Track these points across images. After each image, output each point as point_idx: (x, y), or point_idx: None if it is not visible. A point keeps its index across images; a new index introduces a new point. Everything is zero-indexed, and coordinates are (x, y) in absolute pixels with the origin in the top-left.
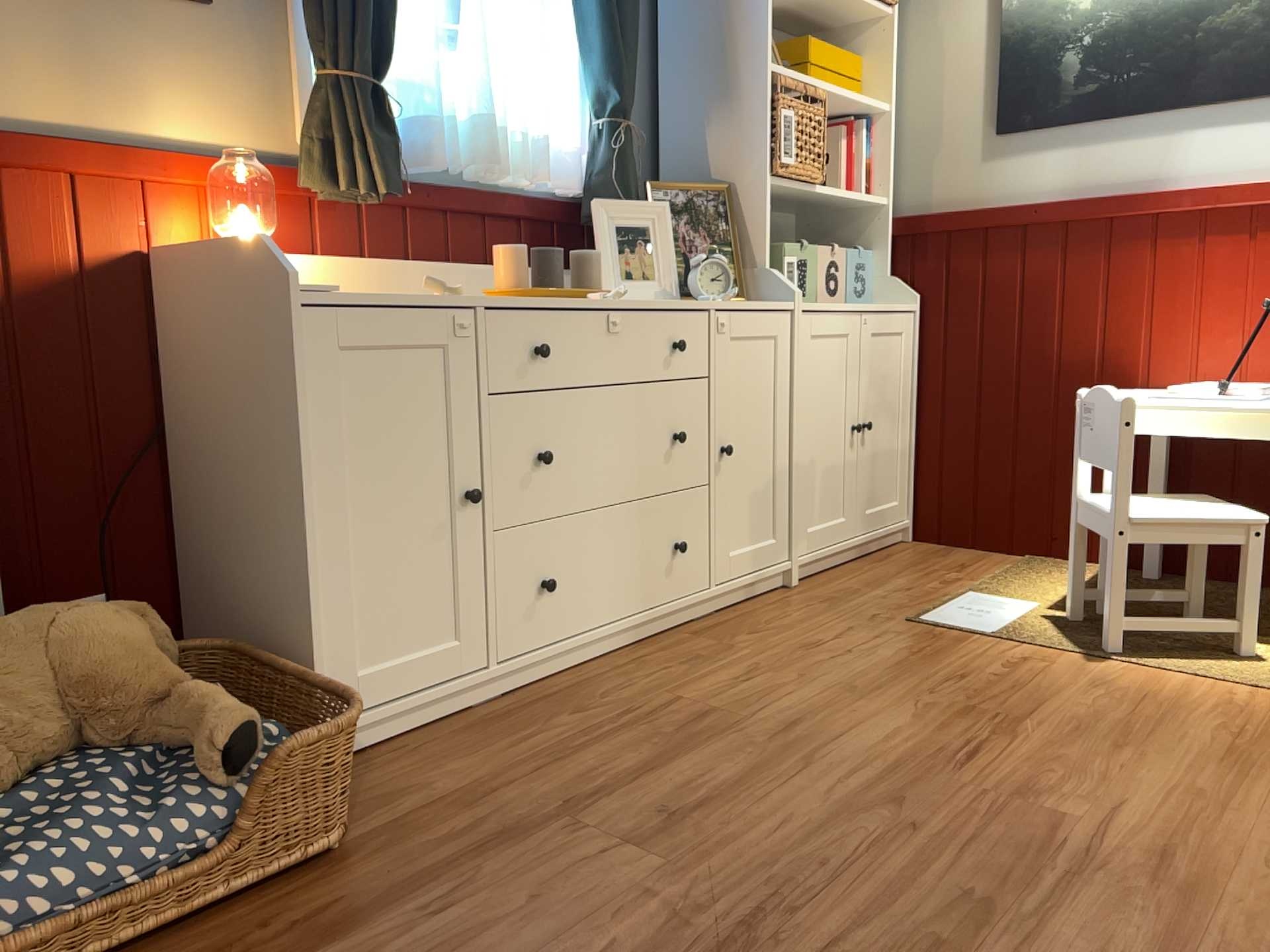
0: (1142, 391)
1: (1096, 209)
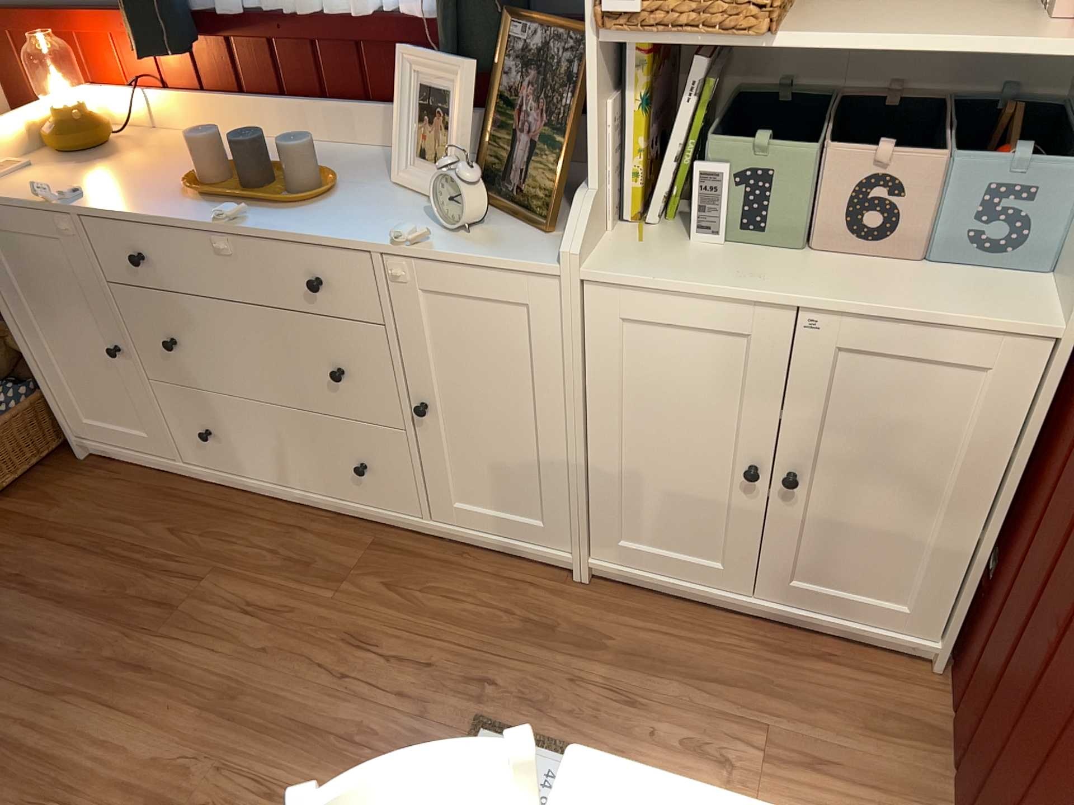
0: None
1: None
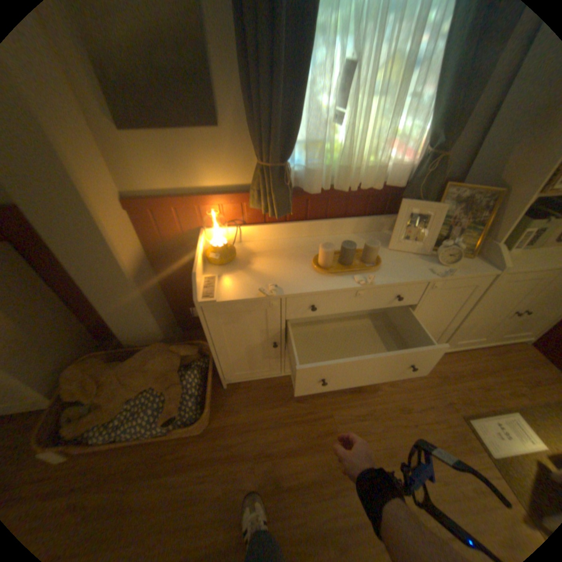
0: None
1: None
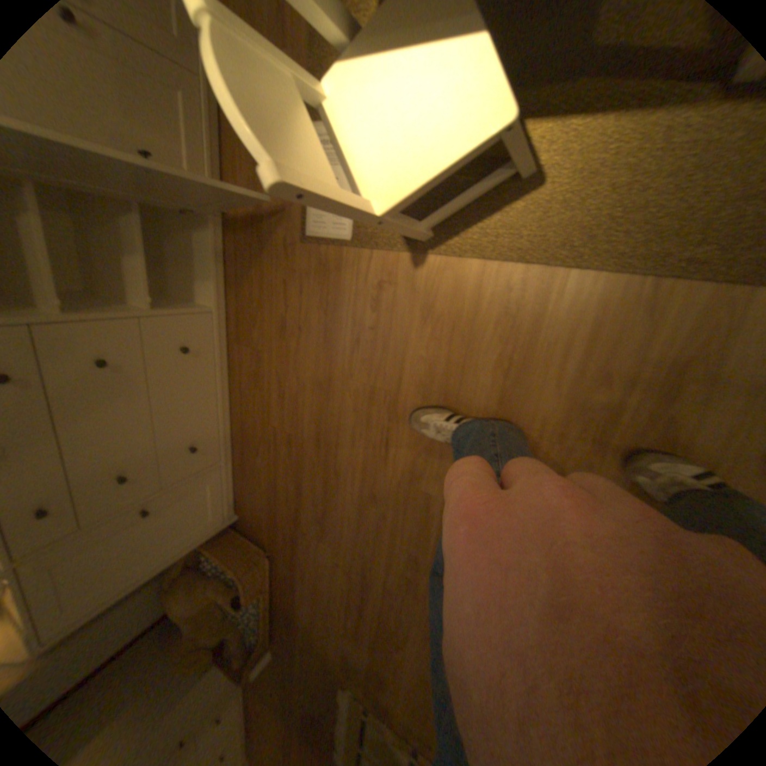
0: None
1: None
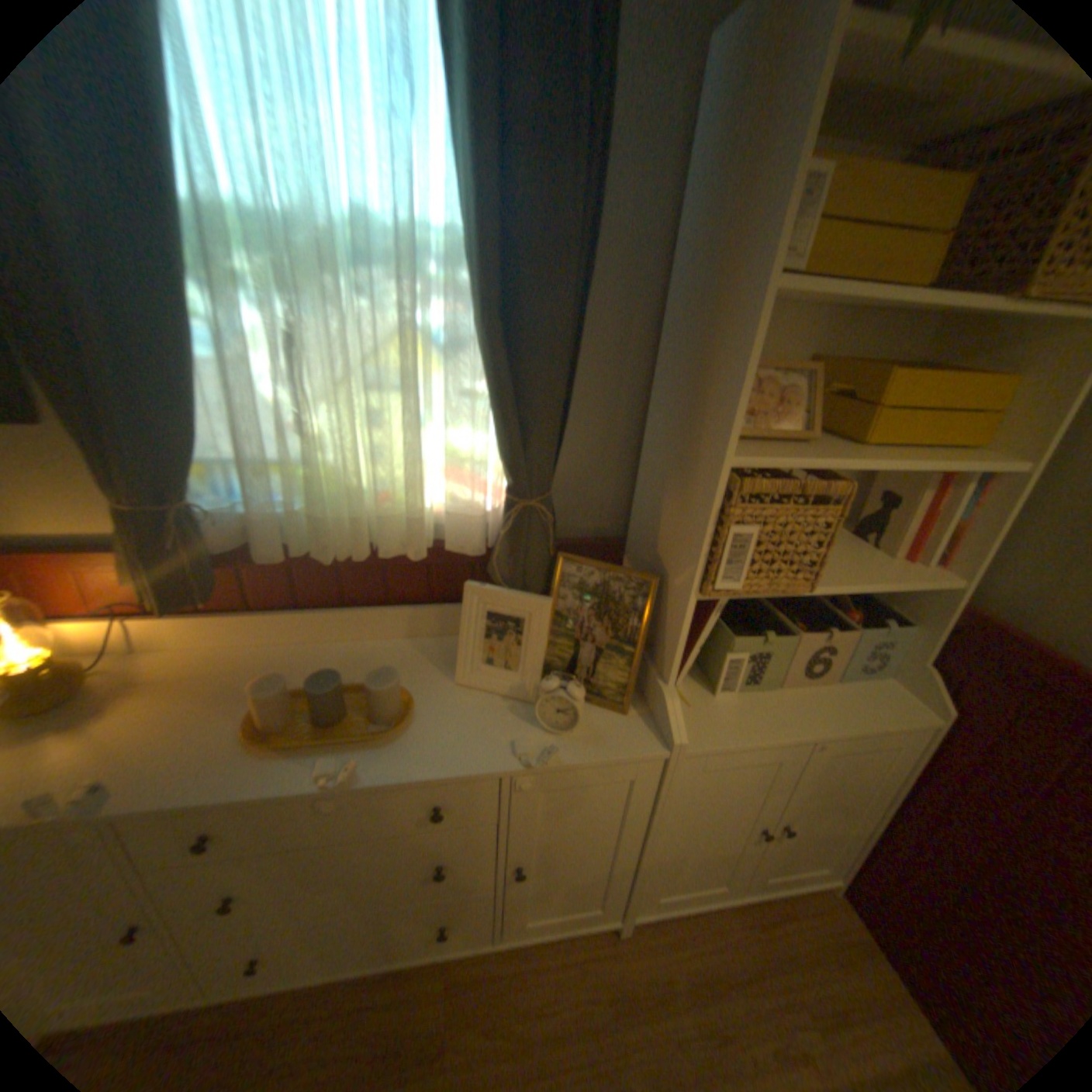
0: None
1: None
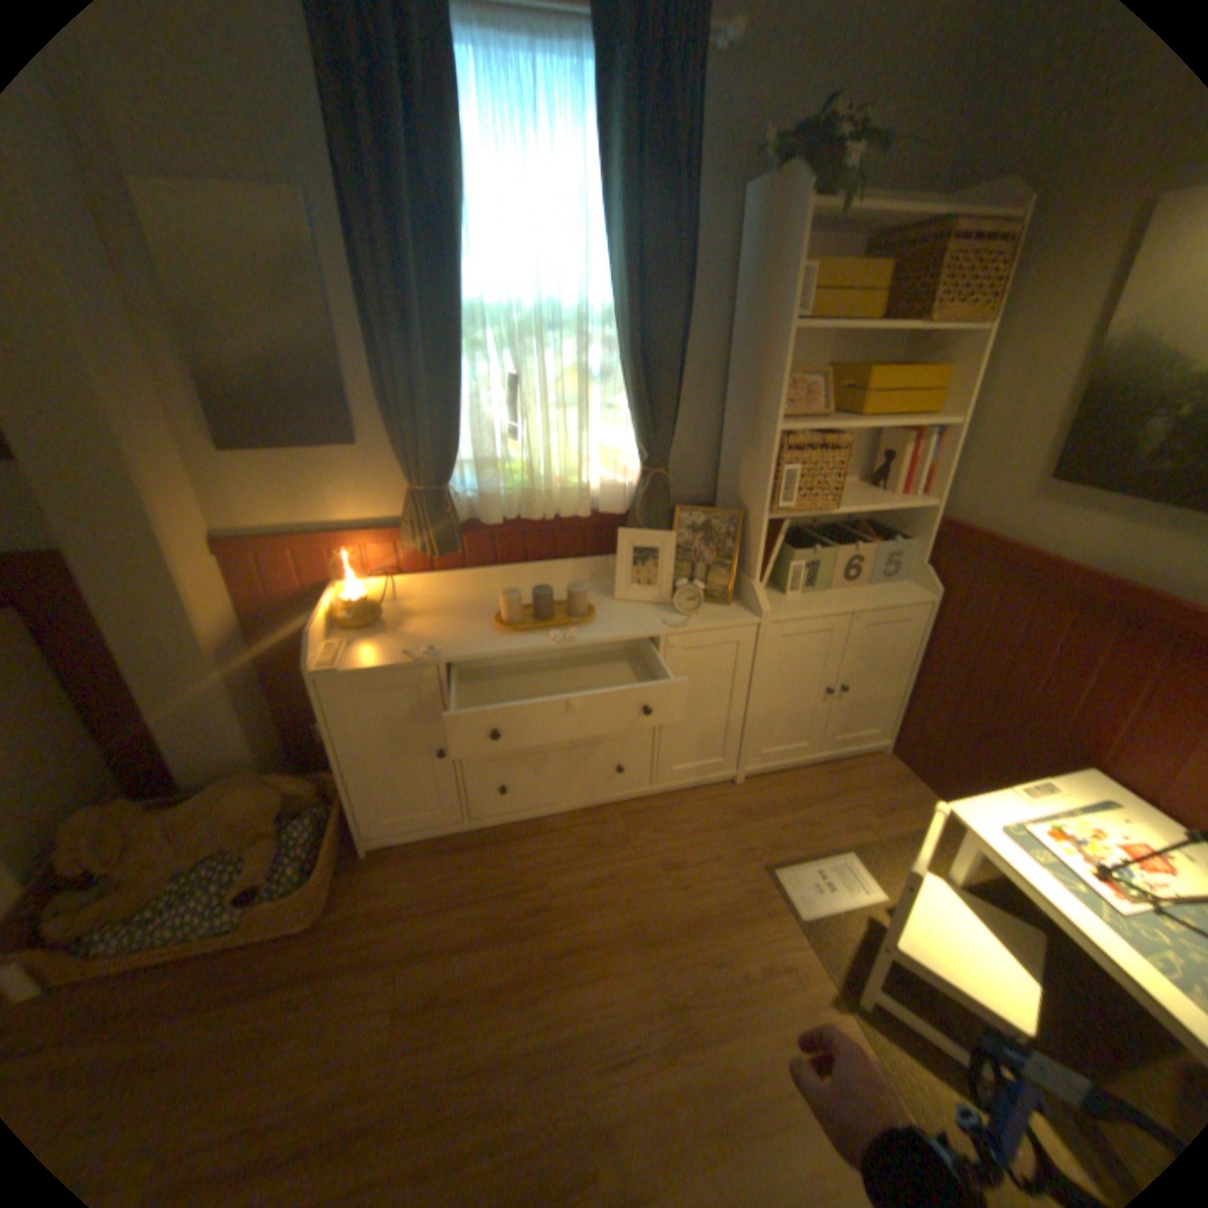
0: (1090, 783)
1: (1123, 594)
